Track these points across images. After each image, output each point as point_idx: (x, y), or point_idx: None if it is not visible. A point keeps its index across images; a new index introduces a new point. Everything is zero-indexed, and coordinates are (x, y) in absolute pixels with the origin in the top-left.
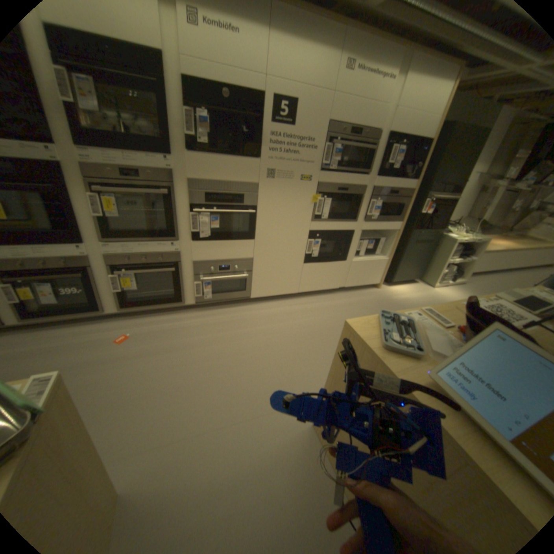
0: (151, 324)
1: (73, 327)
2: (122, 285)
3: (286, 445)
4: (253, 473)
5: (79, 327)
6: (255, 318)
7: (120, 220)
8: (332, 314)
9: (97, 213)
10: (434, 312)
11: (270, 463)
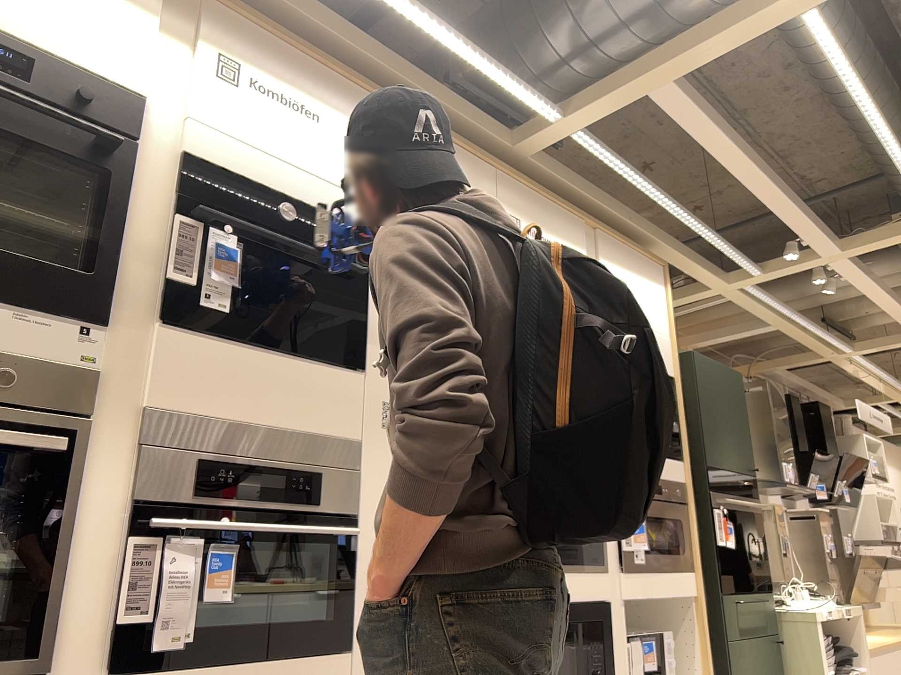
0: None
1: None
2: None
3: None
4: None
5: None
6: None
7: None
8: None
9: None
10: None
11: None
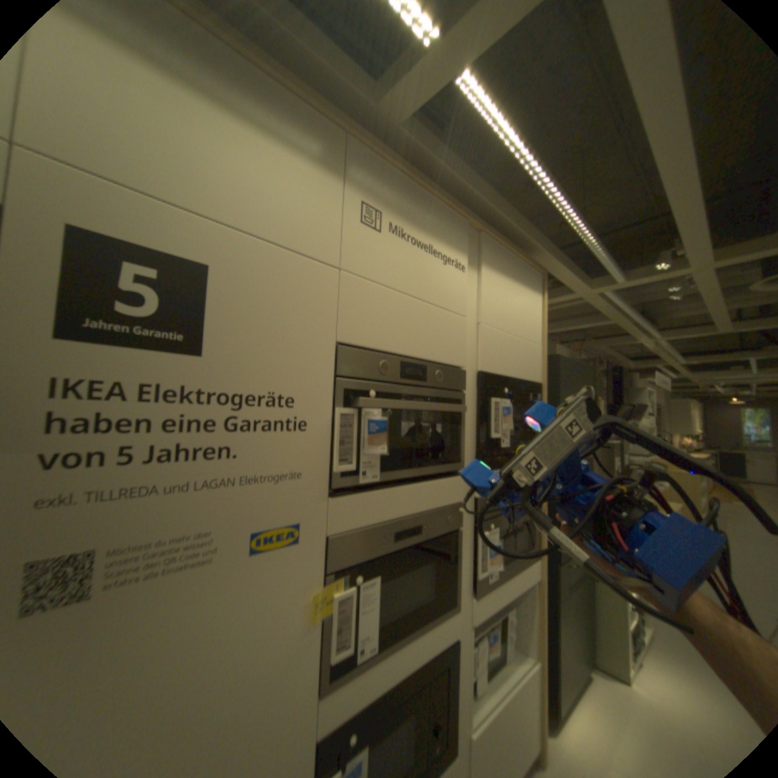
0: None
1: None
2: None
3: None
4: None
5: None
6: None
7: None
8: None
9: None
10: None
11: None
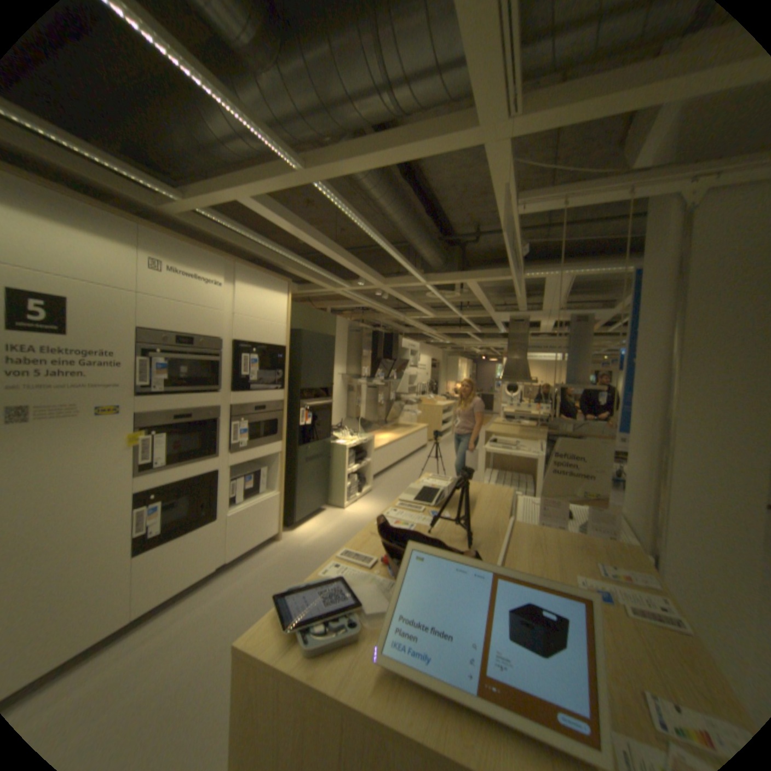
0: None
1: None
2: None
3: None
4: None
5: None
6: None
7: None
8: (214, 626)
9: None
10: (350, 553)
11: None
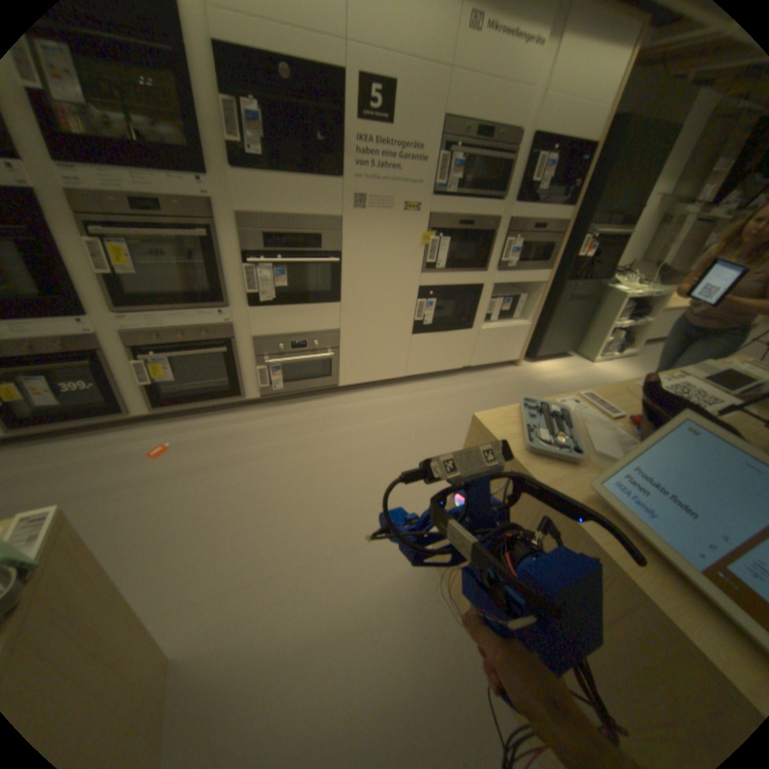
0: (199, 429)
1: (86, 437)
2: (152, 376)
3: (395, 583)
4: (352, 622)
5: (94, 438)
6: (346, 414)
7: (137, 278)
8: (454, 405)
9: (102, 269)
10: (596, 397)
11: (374, 607)
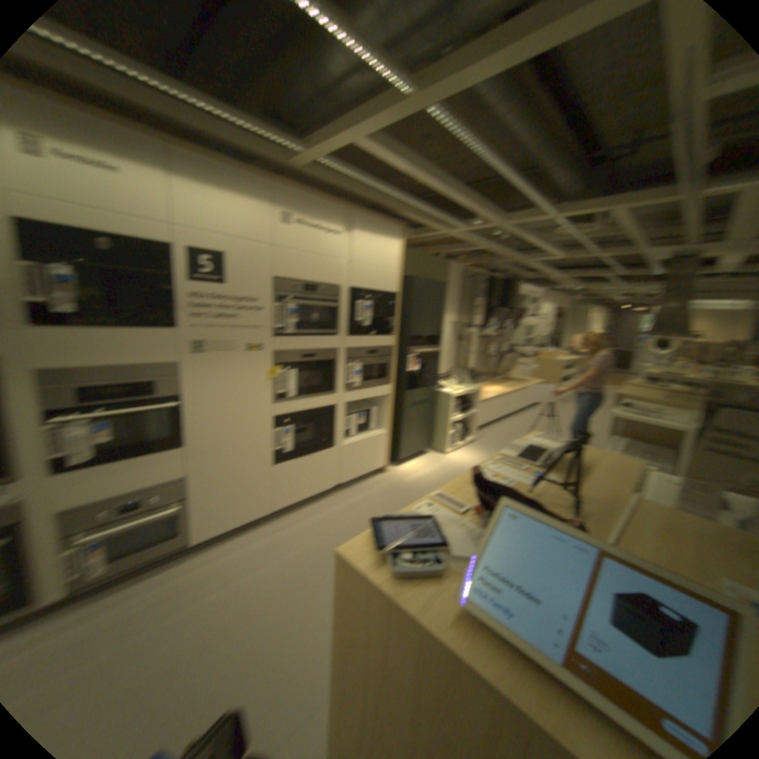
0: None
1: None
2: None
3: None
4: None
5: None
6: (197, 584)
7: None
8: (329, 532)
9: None
10: (442, 496)
11: None
